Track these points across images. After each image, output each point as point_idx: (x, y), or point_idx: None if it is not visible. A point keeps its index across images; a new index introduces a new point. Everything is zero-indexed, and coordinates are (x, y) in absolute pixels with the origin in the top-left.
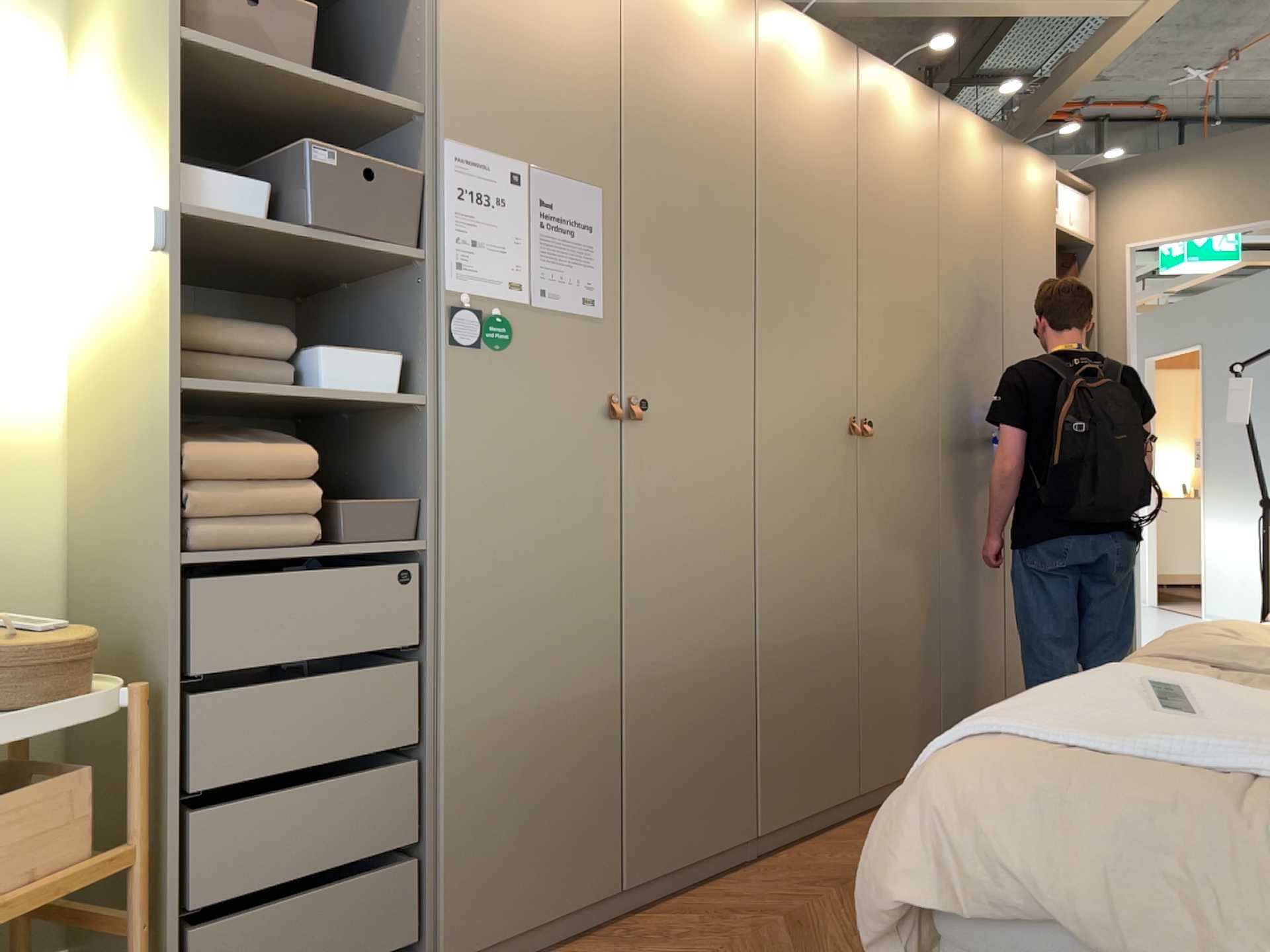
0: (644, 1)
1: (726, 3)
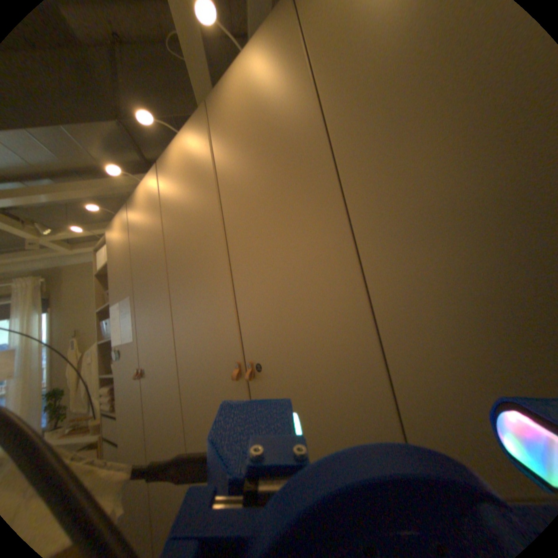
0: (131, 221)
1: (147, 185)
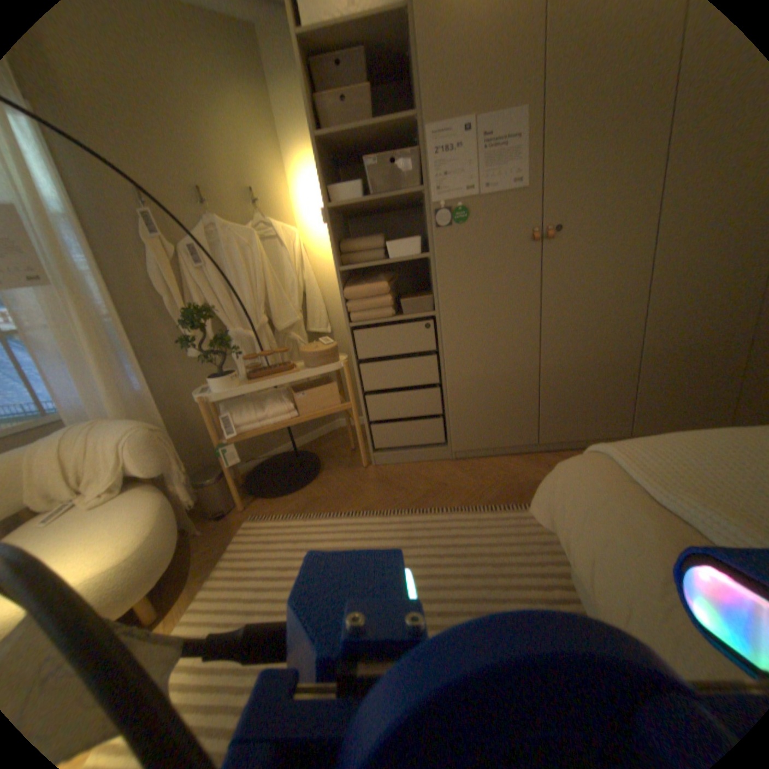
0: None
1: None
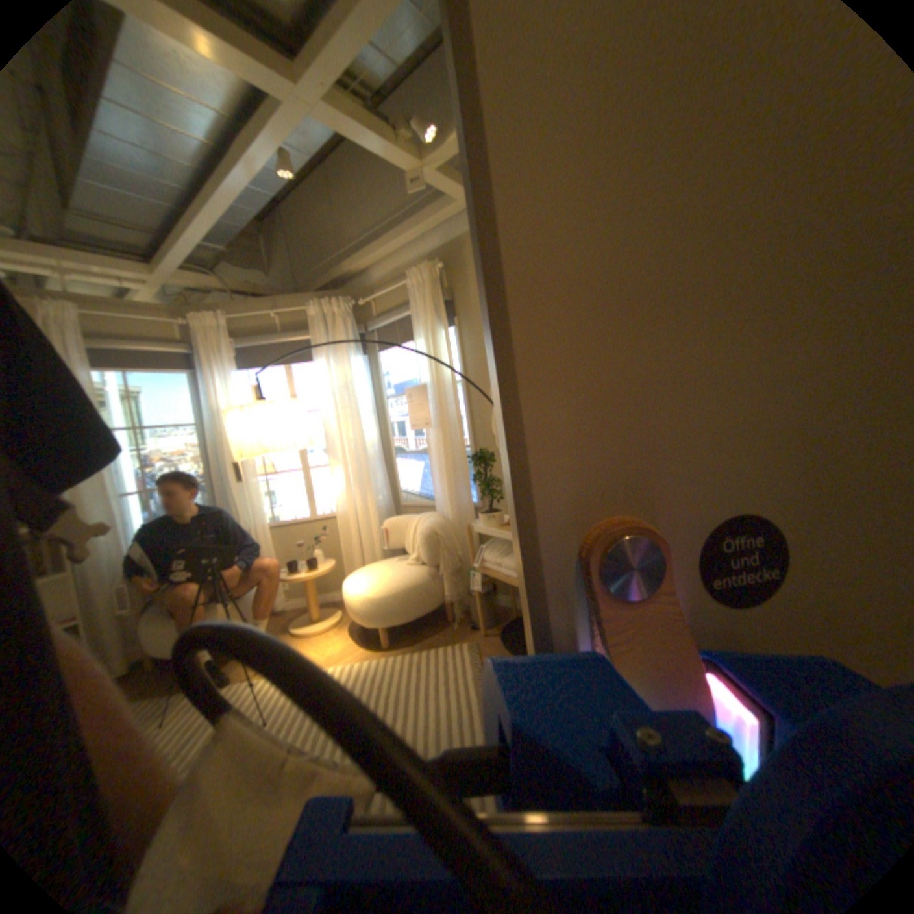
0: None
1: None
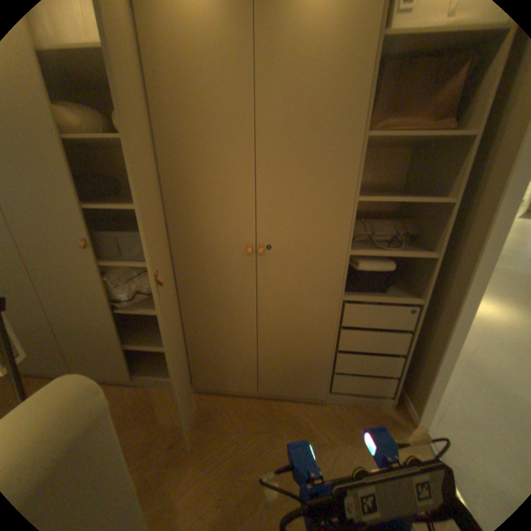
0: None
1: None
